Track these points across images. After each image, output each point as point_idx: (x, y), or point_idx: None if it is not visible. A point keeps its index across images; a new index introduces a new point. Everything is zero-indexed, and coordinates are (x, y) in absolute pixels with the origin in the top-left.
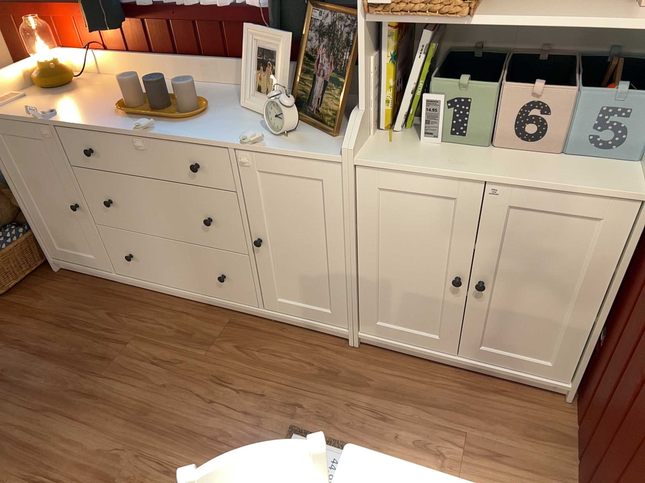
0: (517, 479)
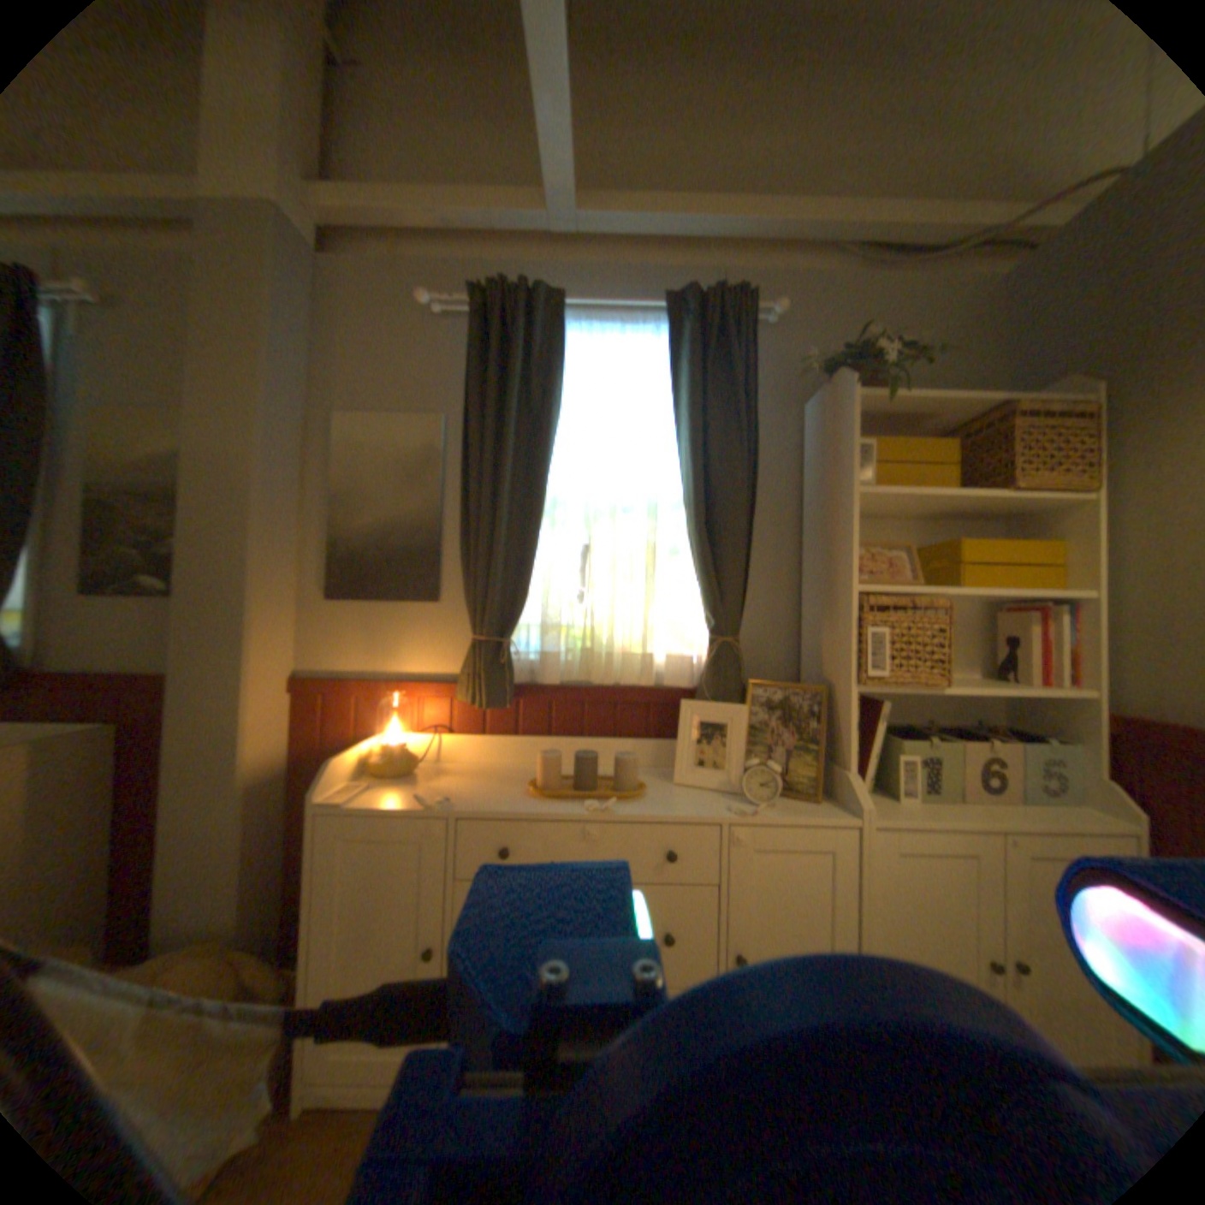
0: None
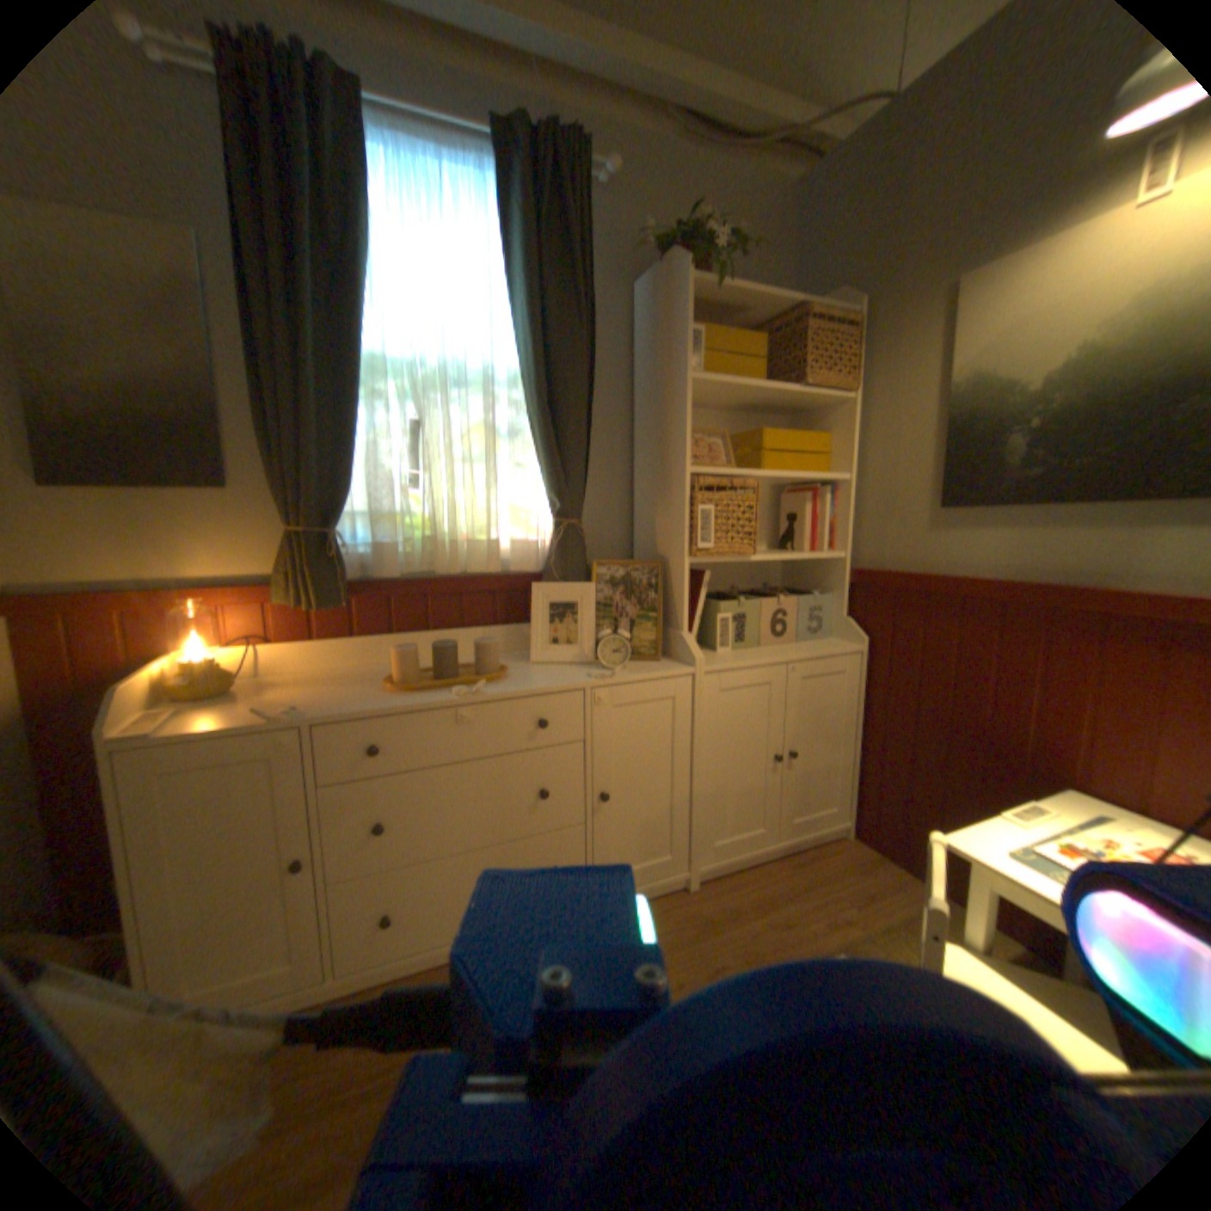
0: (907, 906)
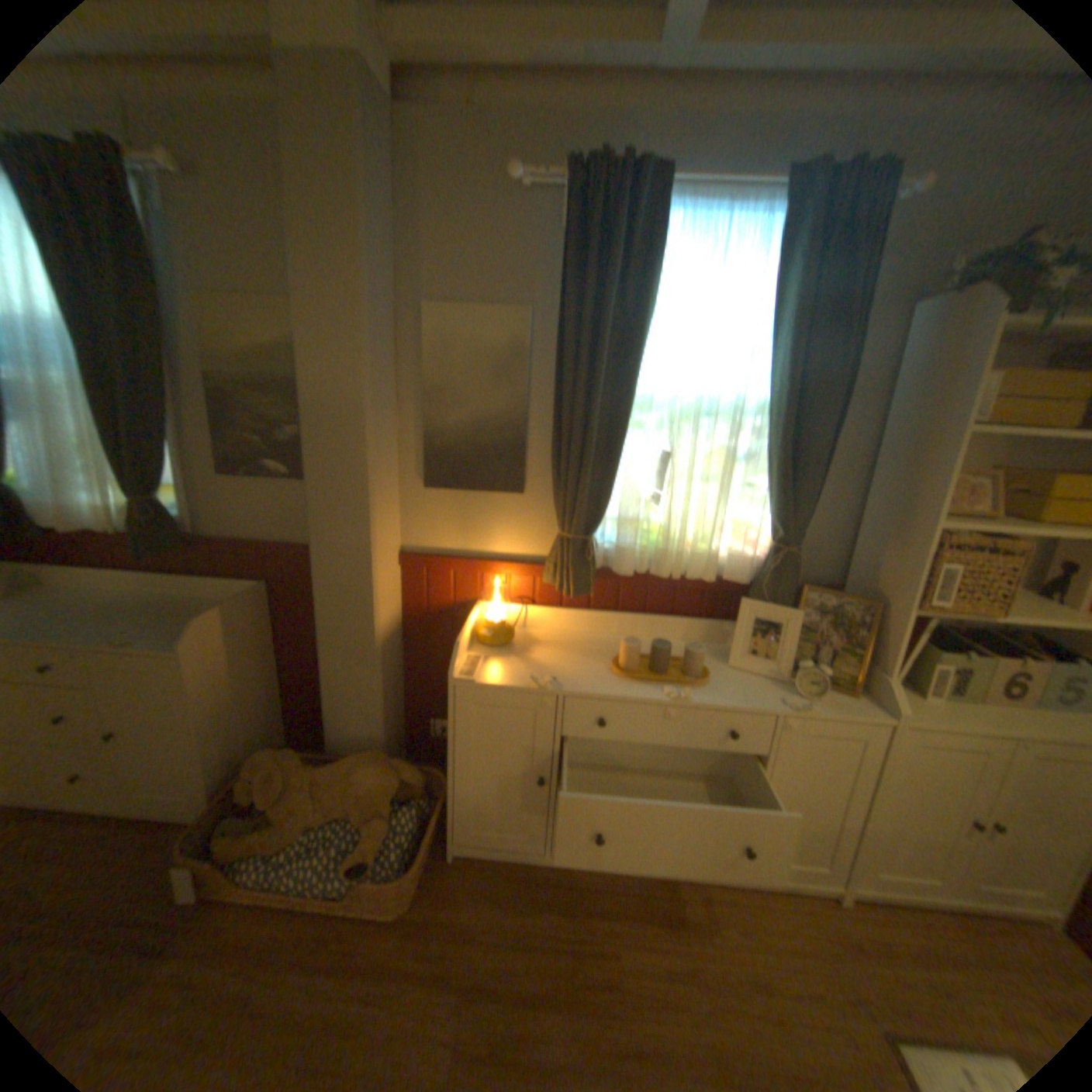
0: None
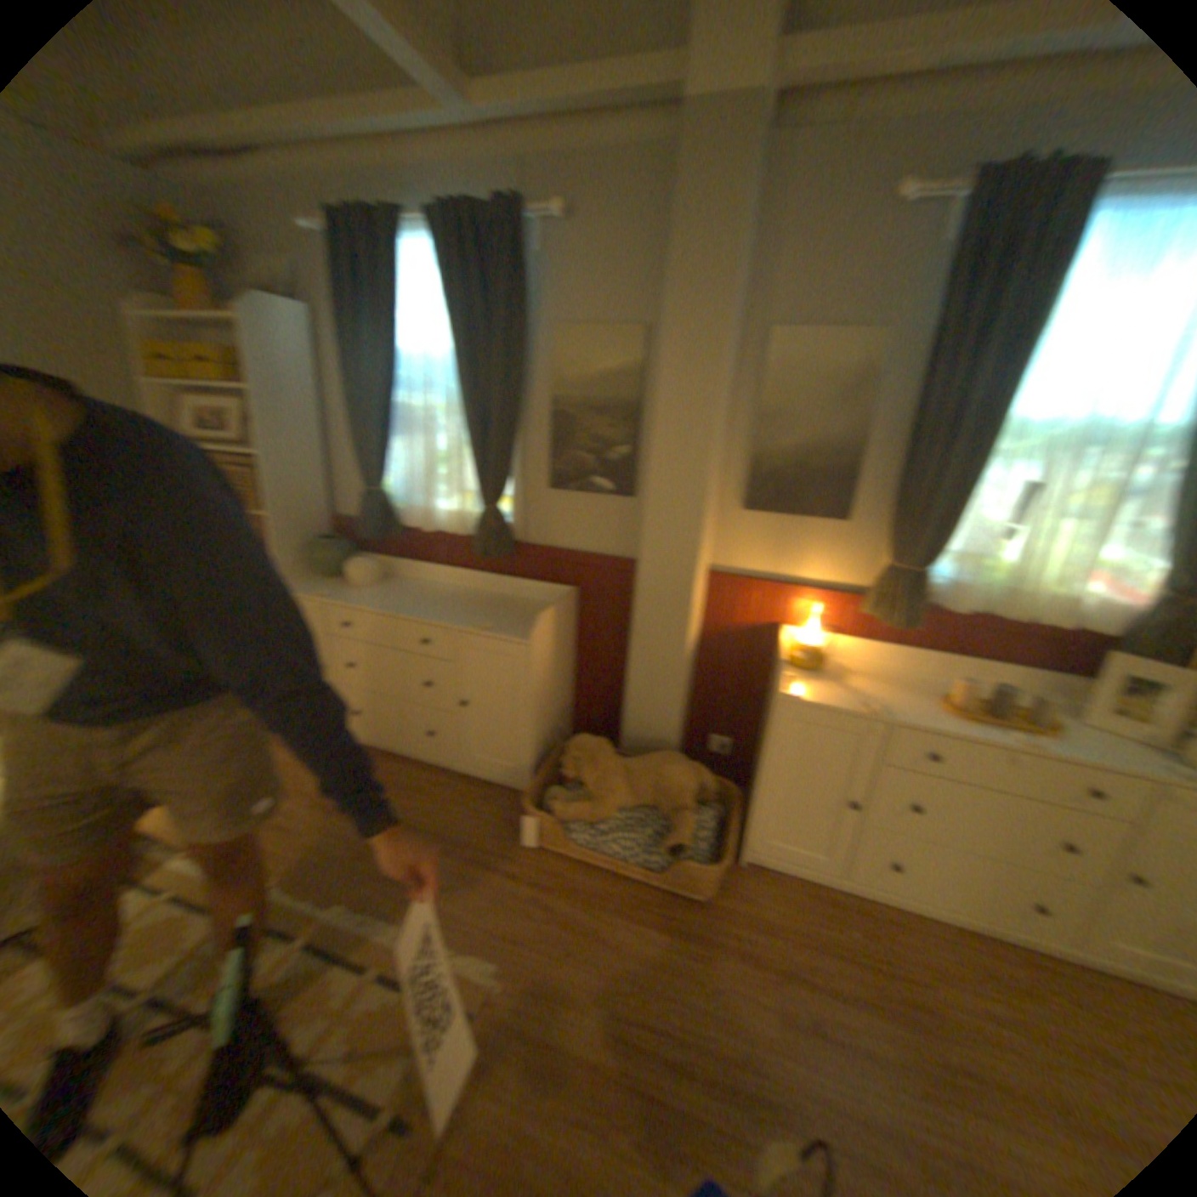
0: None
